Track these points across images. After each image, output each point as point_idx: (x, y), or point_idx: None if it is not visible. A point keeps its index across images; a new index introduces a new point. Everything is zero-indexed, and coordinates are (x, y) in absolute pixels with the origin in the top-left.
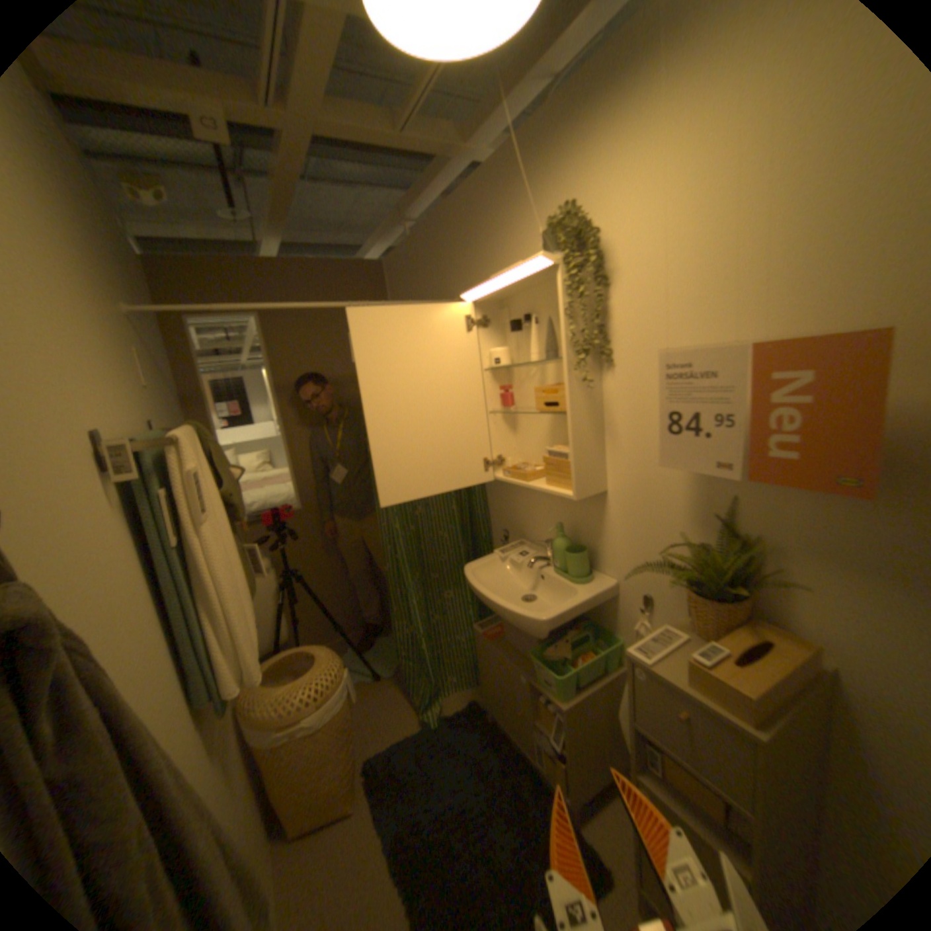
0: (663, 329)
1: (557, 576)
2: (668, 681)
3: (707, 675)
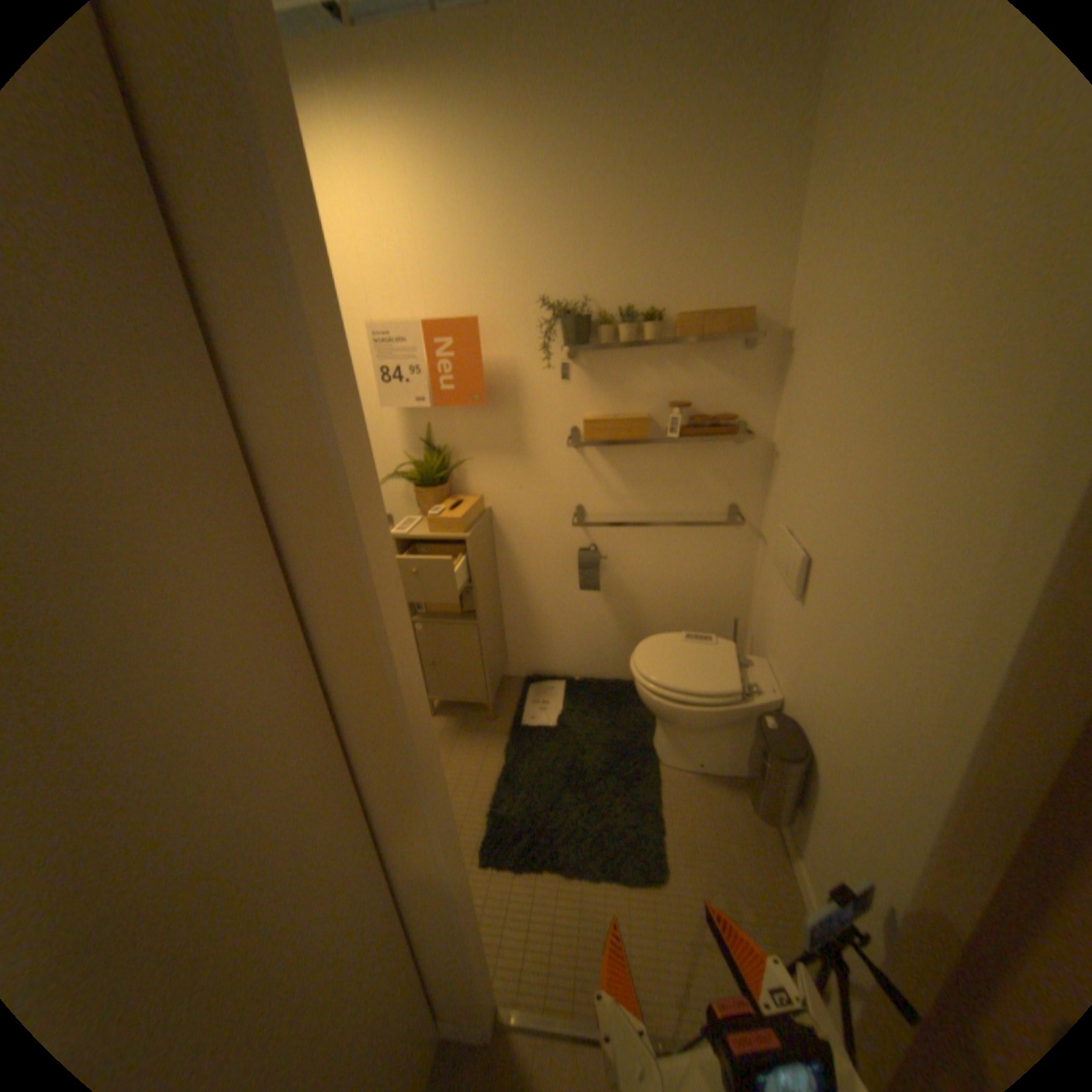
0: (361, 309)
1: None
2: (418, 538)
3: (437, 522)
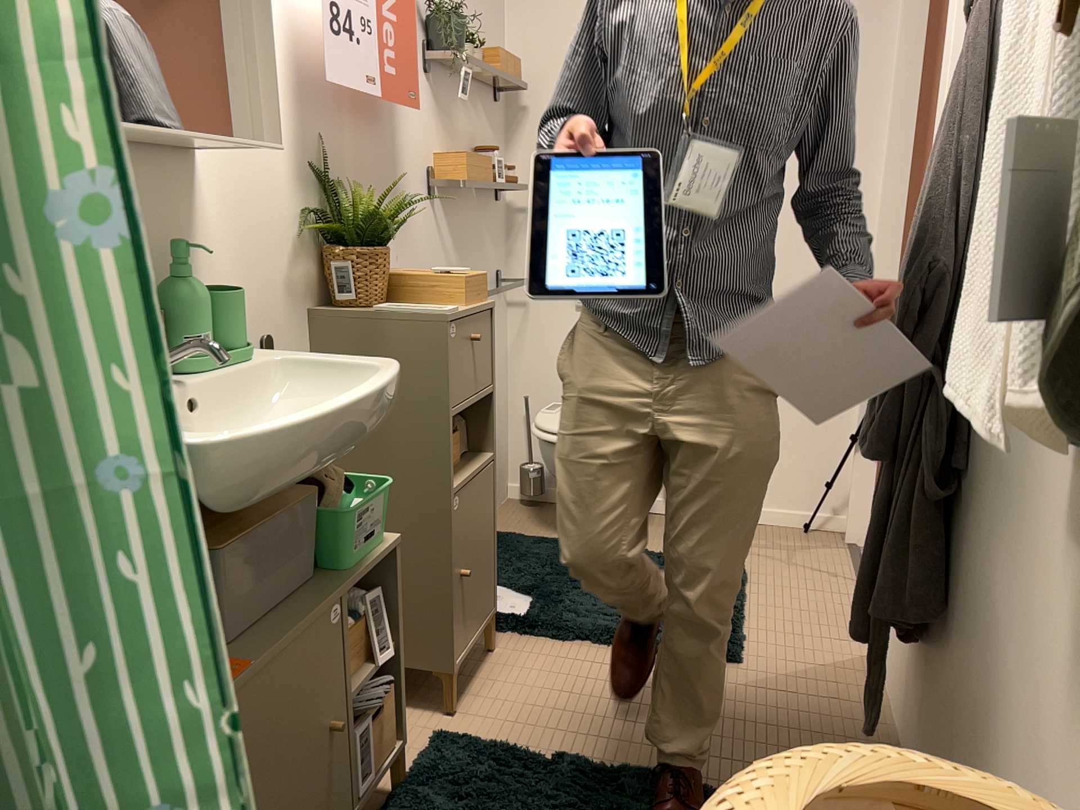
0: None
1: (224, 369)
2: (468, 312)
3: (472, 282)
